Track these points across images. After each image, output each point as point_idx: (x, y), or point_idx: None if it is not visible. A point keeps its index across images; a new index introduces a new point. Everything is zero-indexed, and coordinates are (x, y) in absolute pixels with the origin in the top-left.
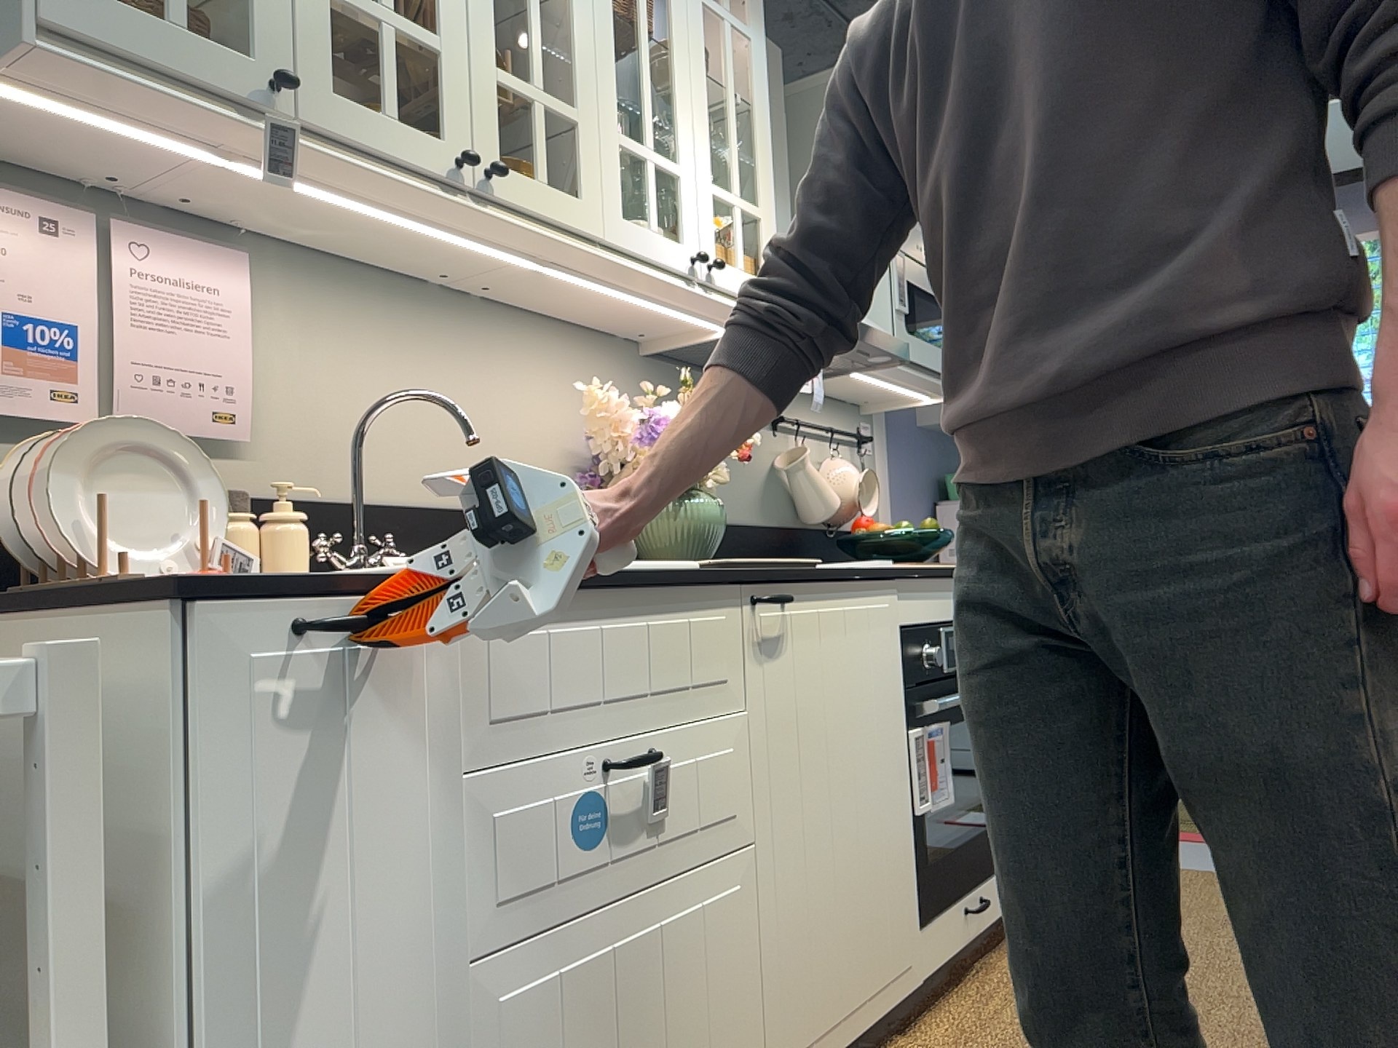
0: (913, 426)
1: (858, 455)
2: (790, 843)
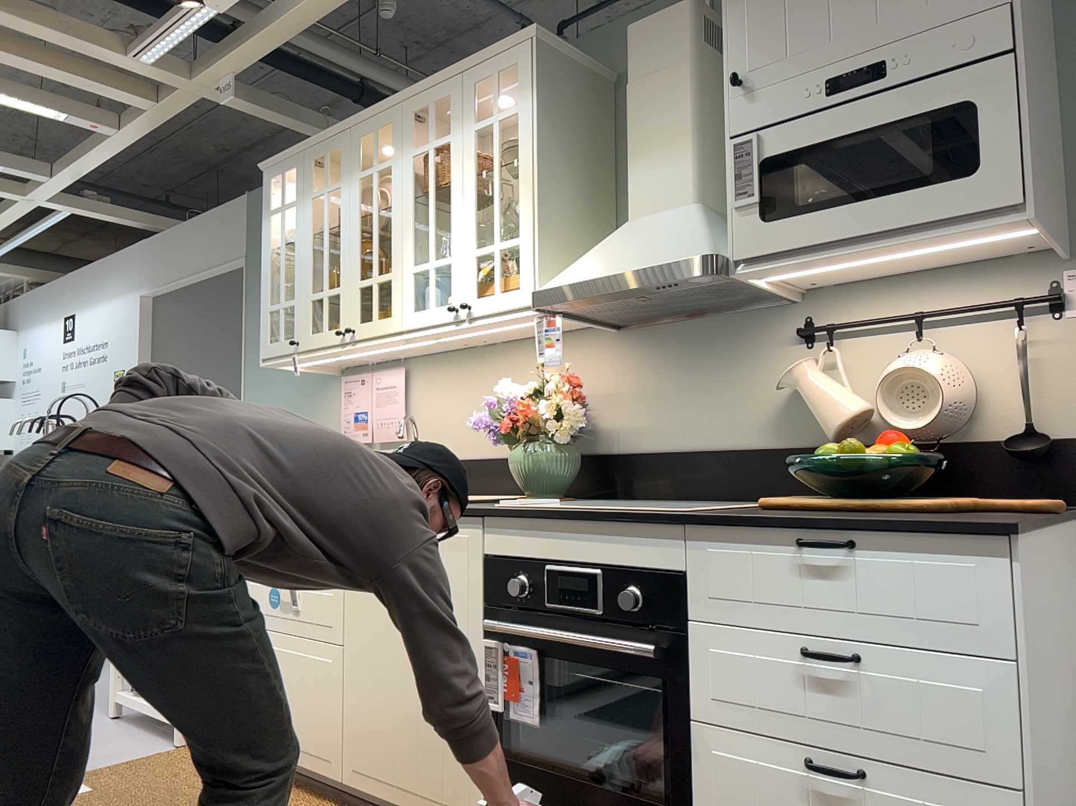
0: None
1: (1018, 328)
2: (363, 658)
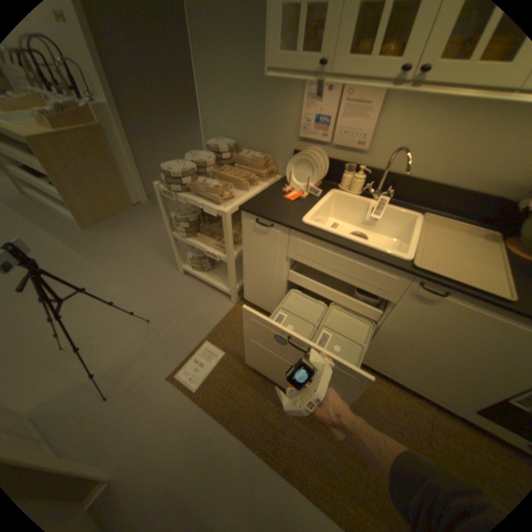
0: None
1: None
2: (399, 340)
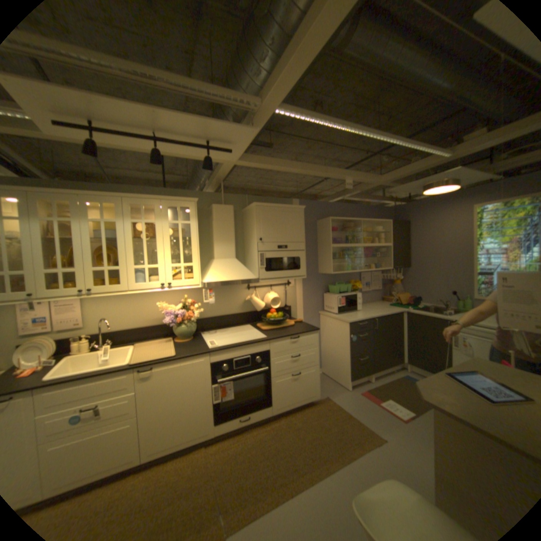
0: (314, 274)
1: (284, 288)
2: (152, 416)
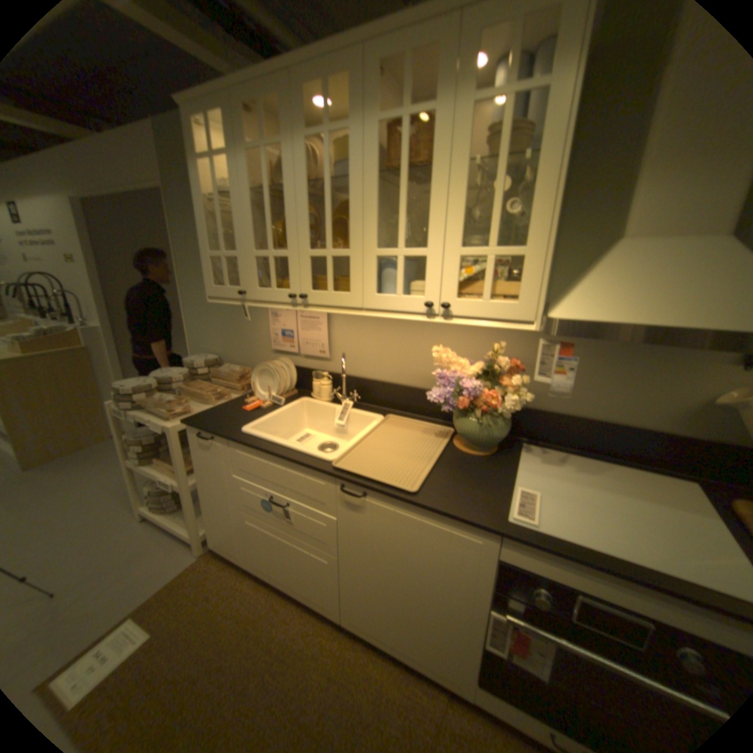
0: None
1: None
2: (359, 572)
